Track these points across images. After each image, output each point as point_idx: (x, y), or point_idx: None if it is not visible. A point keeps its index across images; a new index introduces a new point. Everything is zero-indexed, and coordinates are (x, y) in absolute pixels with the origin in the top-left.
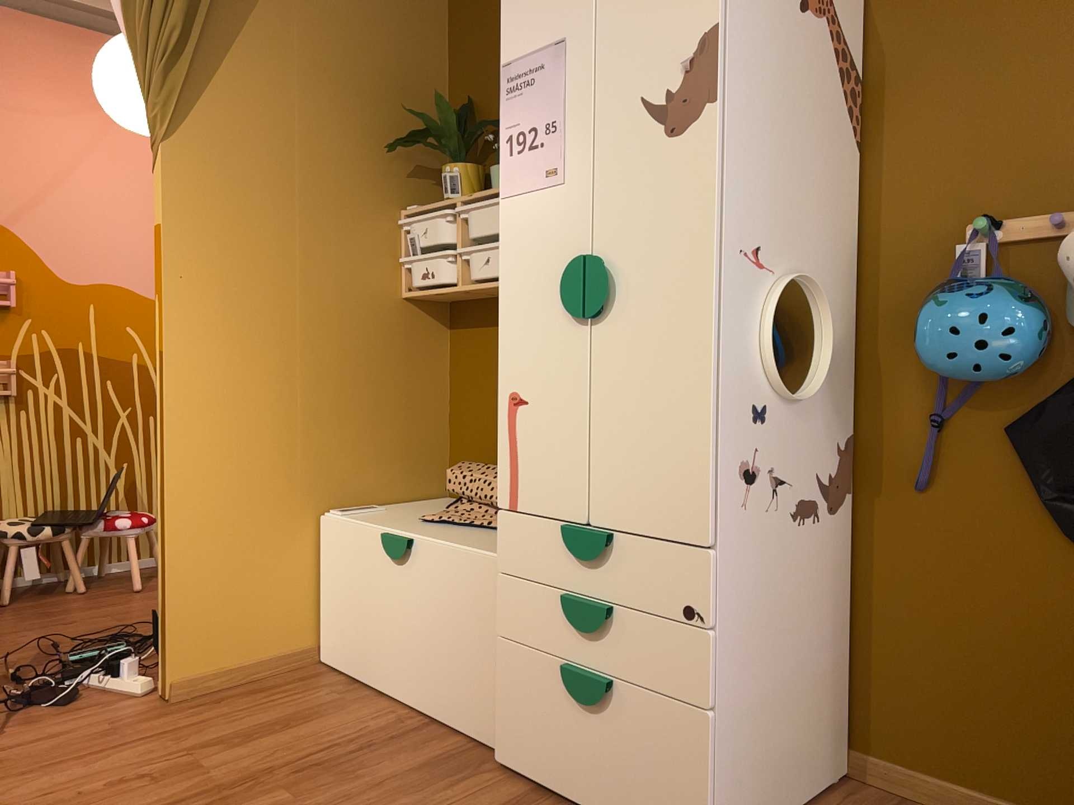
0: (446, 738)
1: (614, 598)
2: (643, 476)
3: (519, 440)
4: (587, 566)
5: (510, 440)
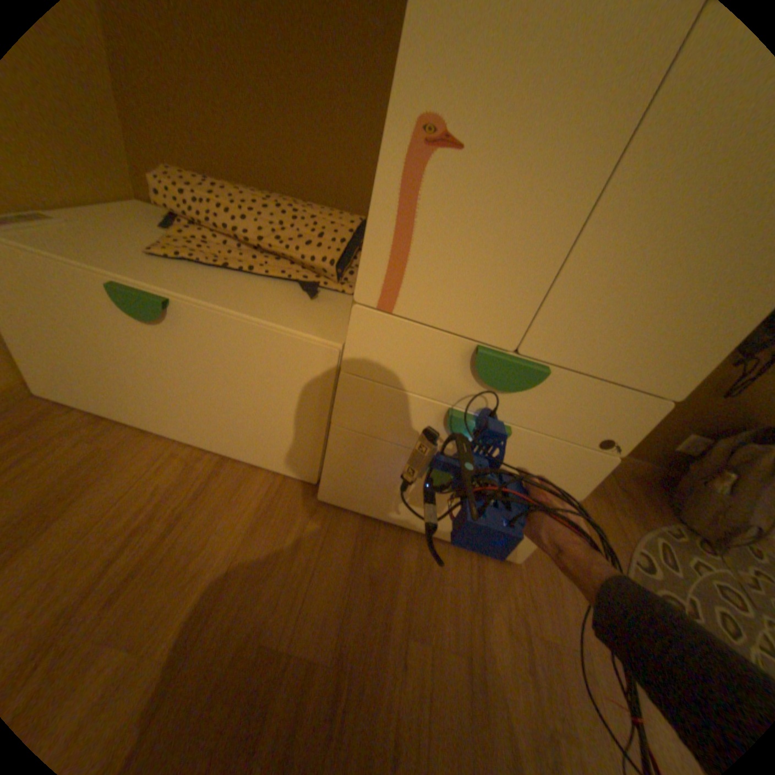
0: (252, 476)
1: (516, 418)
2: (635, 313)
3: (425, 213)
4: (494, 389)
5: (403, 206)
